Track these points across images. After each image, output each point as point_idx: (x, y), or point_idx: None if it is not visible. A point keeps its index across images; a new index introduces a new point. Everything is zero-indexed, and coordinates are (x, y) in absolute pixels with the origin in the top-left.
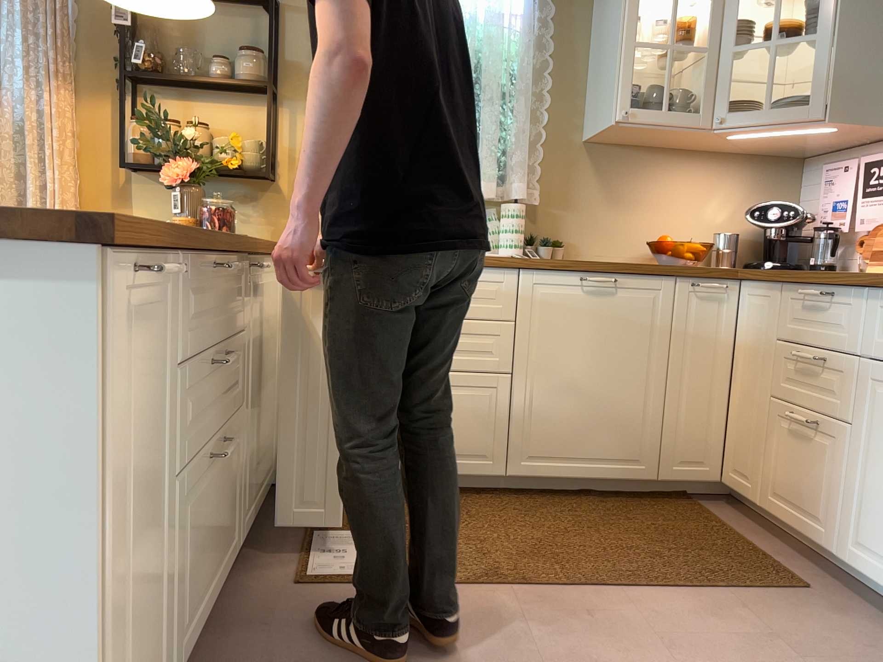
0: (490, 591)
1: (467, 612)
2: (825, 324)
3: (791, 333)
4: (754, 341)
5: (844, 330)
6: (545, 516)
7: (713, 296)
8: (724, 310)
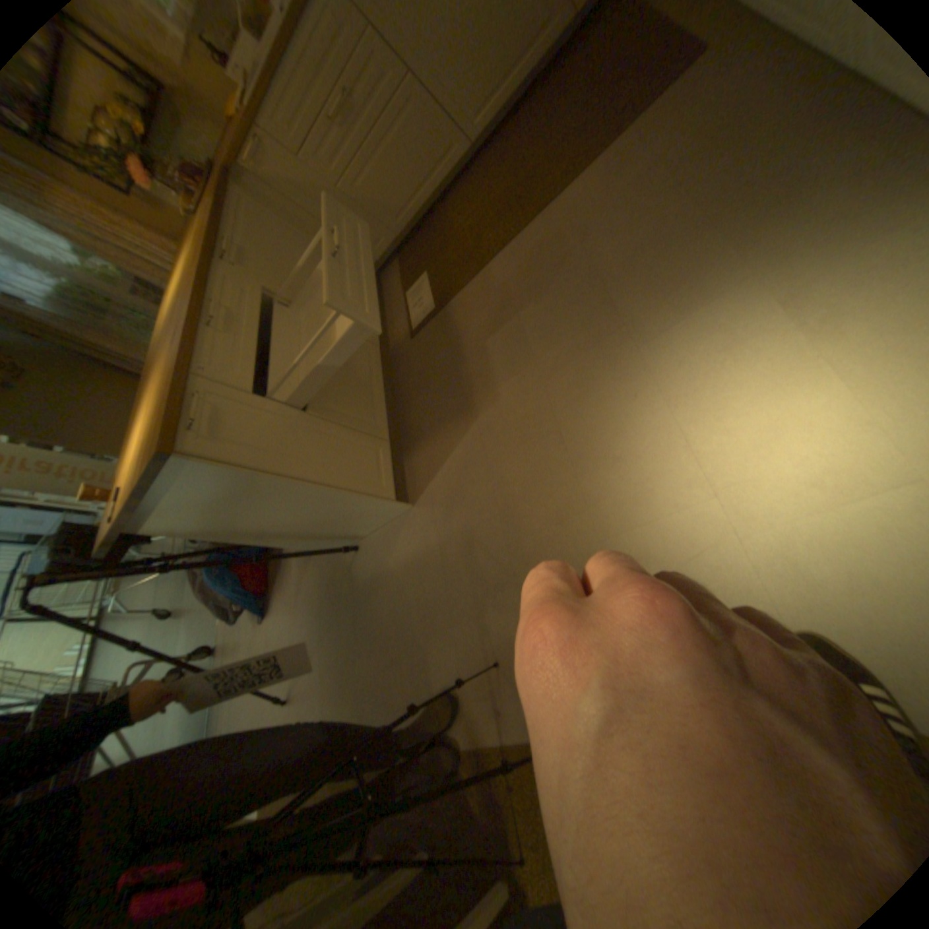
0: (489, 265)
1: (482, 293)
2: None
3: None
4: None
5: None
6: (510, 151)
7: None
8: None
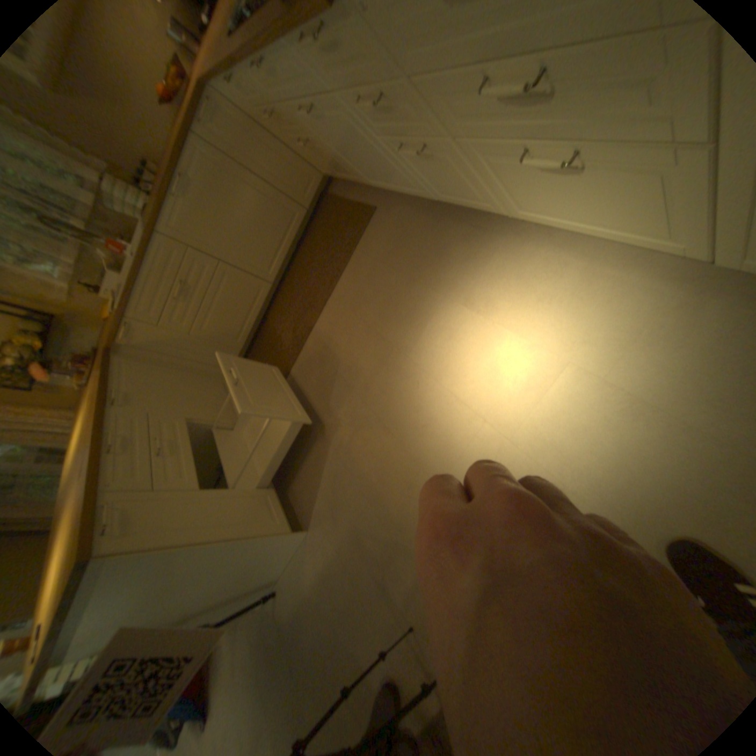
0: (306, 344)
1: (307, 362)
2: (250, 89)
3: (251, 100)
4: (250, 109)
5: (256, 89)
6: (297, 280)
7: (212, 110)
8: (224, 107)
